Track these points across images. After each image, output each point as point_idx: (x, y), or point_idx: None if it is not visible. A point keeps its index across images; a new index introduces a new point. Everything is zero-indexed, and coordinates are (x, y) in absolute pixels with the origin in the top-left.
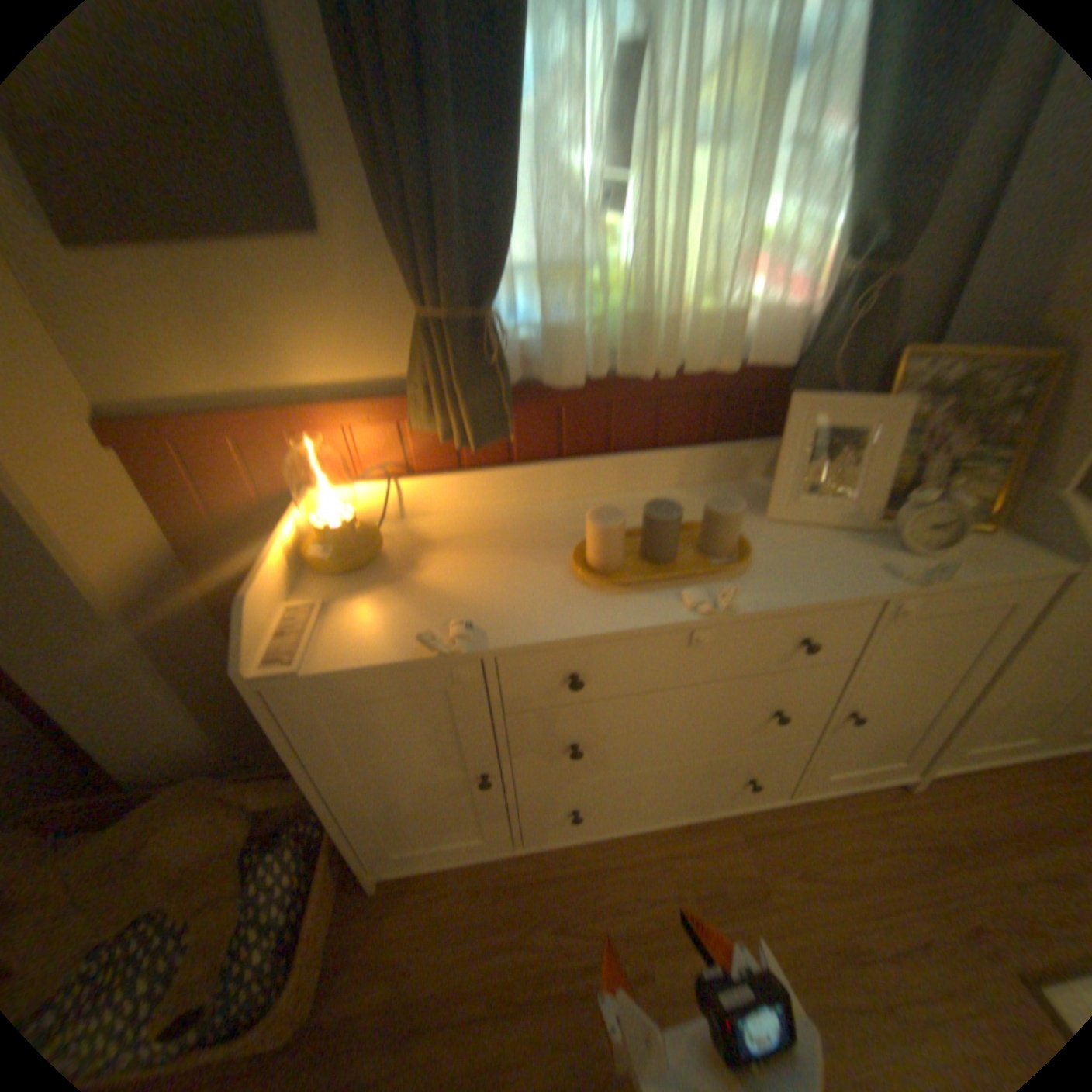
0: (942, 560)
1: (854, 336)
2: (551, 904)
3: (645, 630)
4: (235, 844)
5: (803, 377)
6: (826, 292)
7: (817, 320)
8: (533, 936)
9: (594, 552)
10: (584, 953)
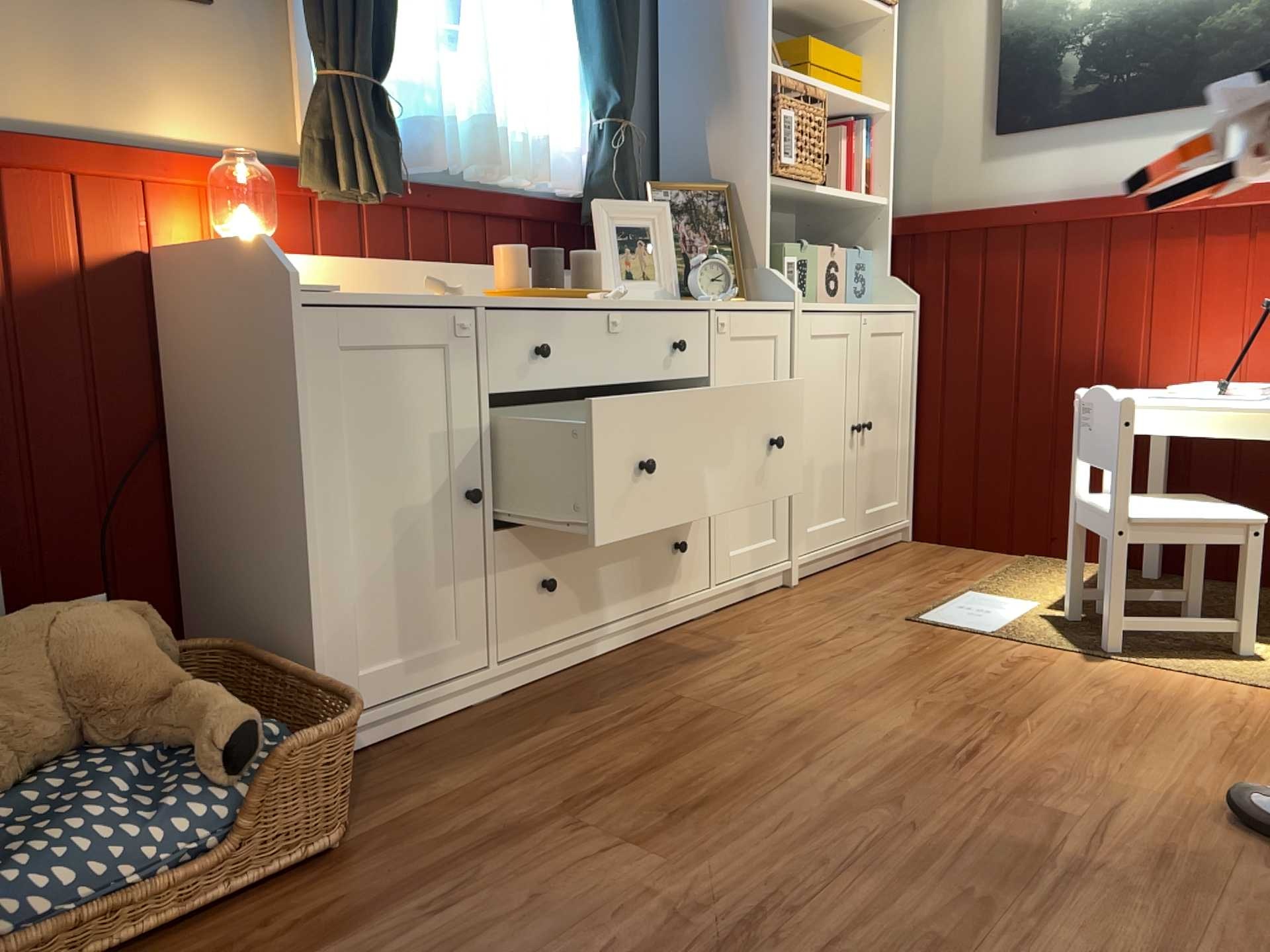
0: (725, 299)
1: (617, 165)
2: (550, 708)
3: (576, 308)
4: (156, 656)
5: (588, 205)
6: (582, 152)
7: (581, 172)
8: (551, 724)
9: (504, 282)
10: (609, 712)
